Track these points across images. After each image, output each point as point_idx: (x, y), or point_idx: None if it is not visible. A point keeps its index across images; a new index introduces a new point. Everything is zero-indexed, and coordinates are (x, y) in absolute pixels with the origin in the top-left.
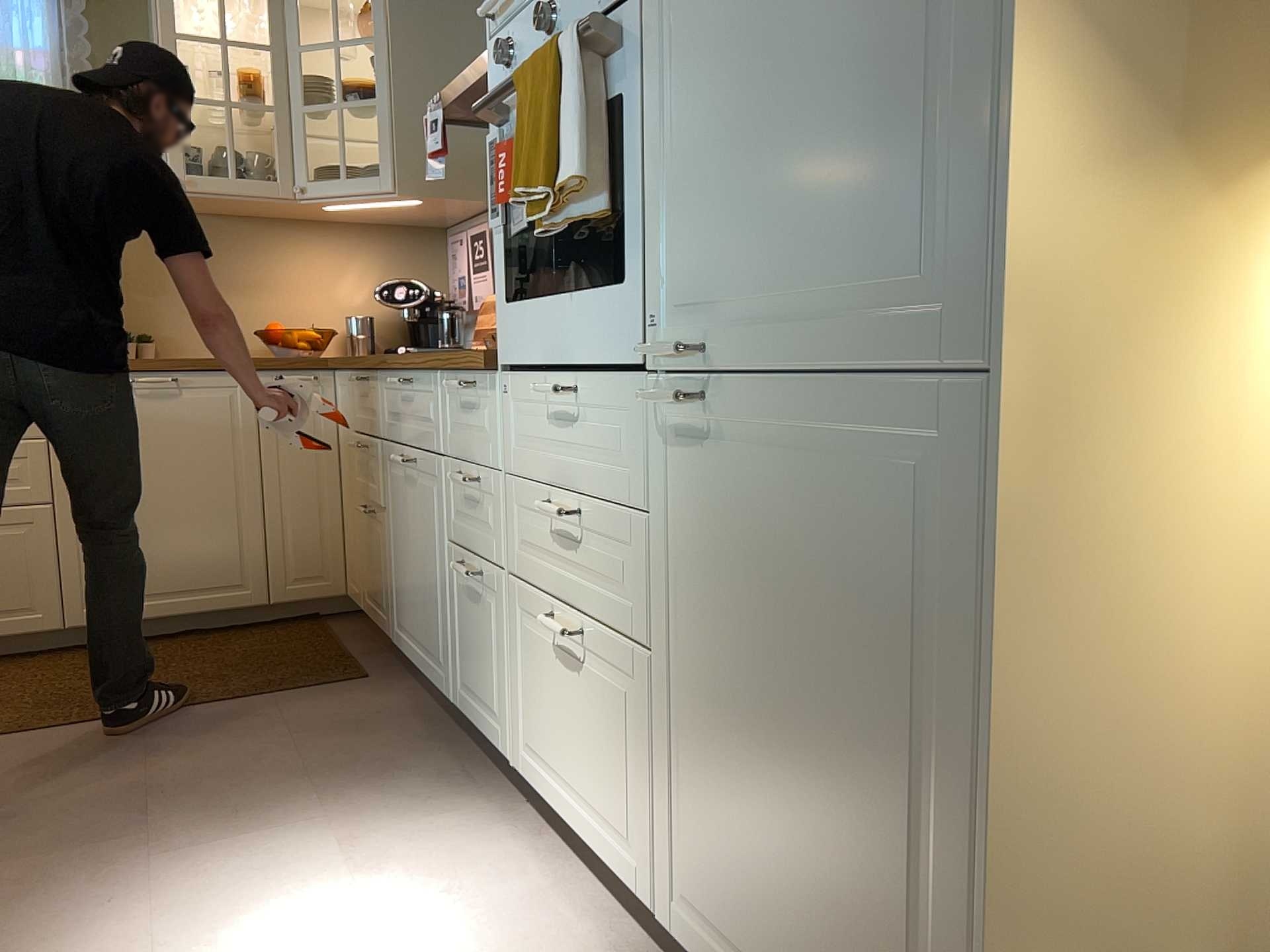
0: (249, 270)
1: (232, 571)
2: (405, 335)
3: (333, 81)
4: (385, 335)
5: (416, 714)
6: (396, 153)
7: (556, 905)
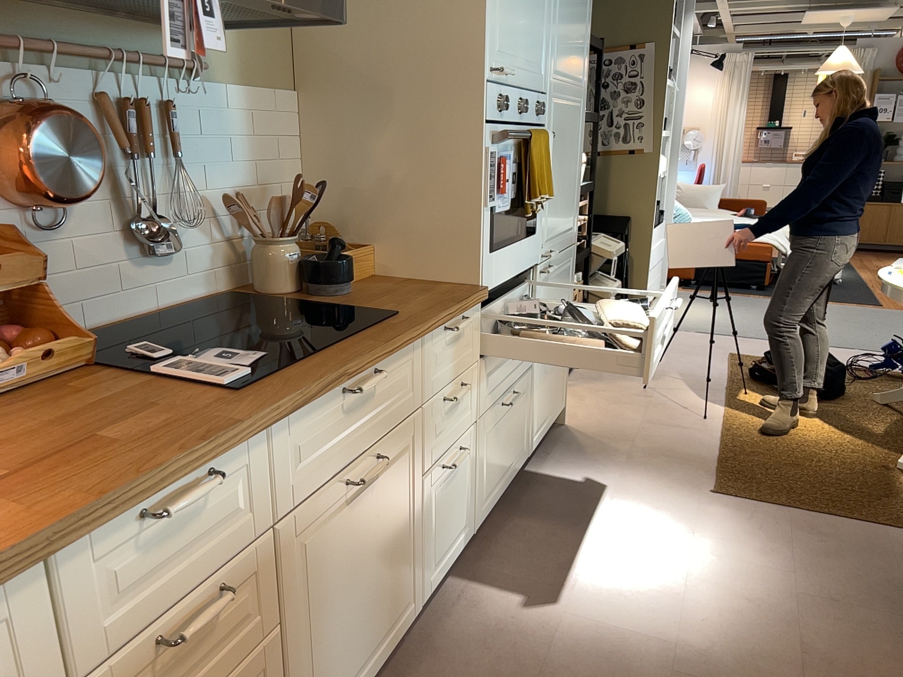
0: None
1: None
2: None
3: None
4: None
5: None
6: None
7: (518, 514)
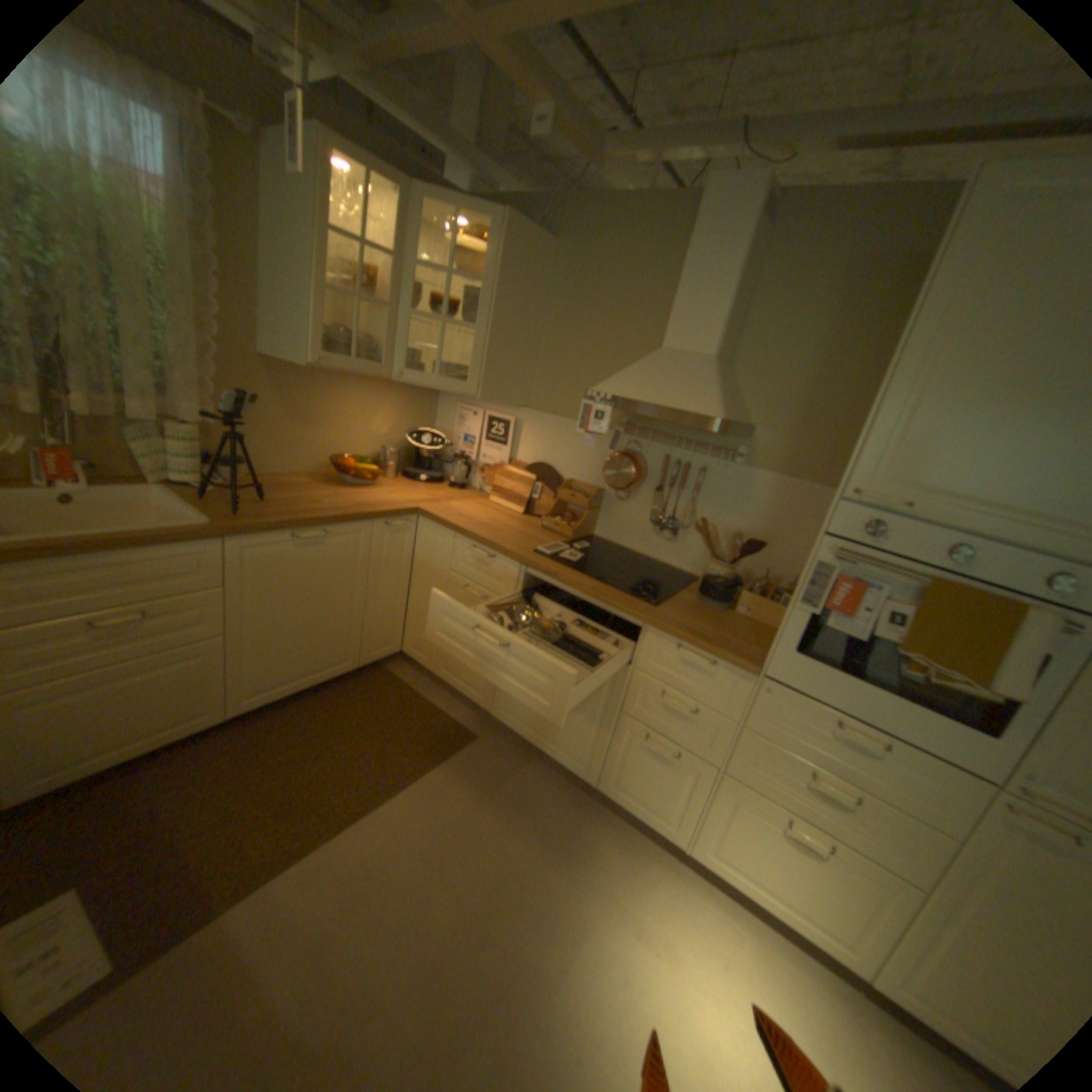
0: (316, 409)
1: (341, 655)
2: (407, 458)
3: (421, 289)
4: (395, 458)
5: (540, 776)
6: (479, 371)
7: (764, 951)
